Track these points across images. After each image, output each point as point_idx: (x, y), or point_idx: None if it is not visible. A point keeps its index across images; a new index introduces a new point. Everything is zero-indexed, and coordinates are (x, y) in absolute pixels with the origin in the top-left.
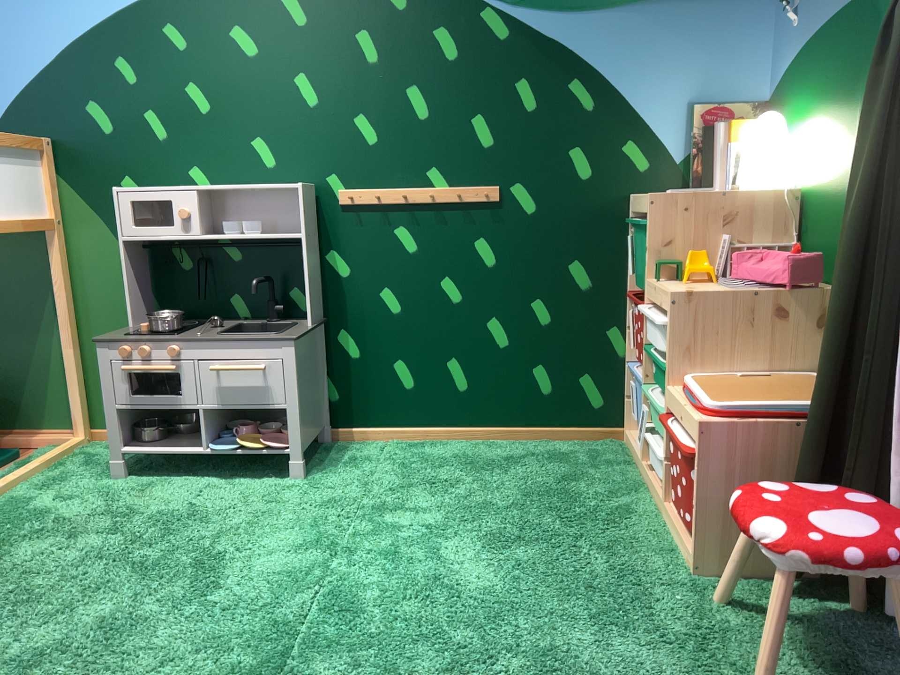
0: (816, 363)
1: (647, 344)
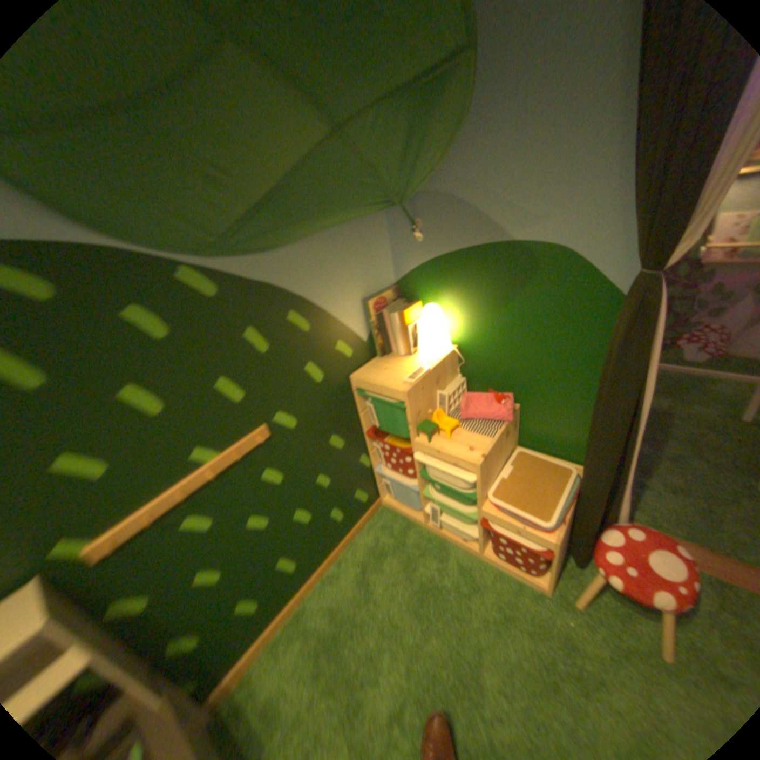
0: (515, 444)
1: (421, 472)
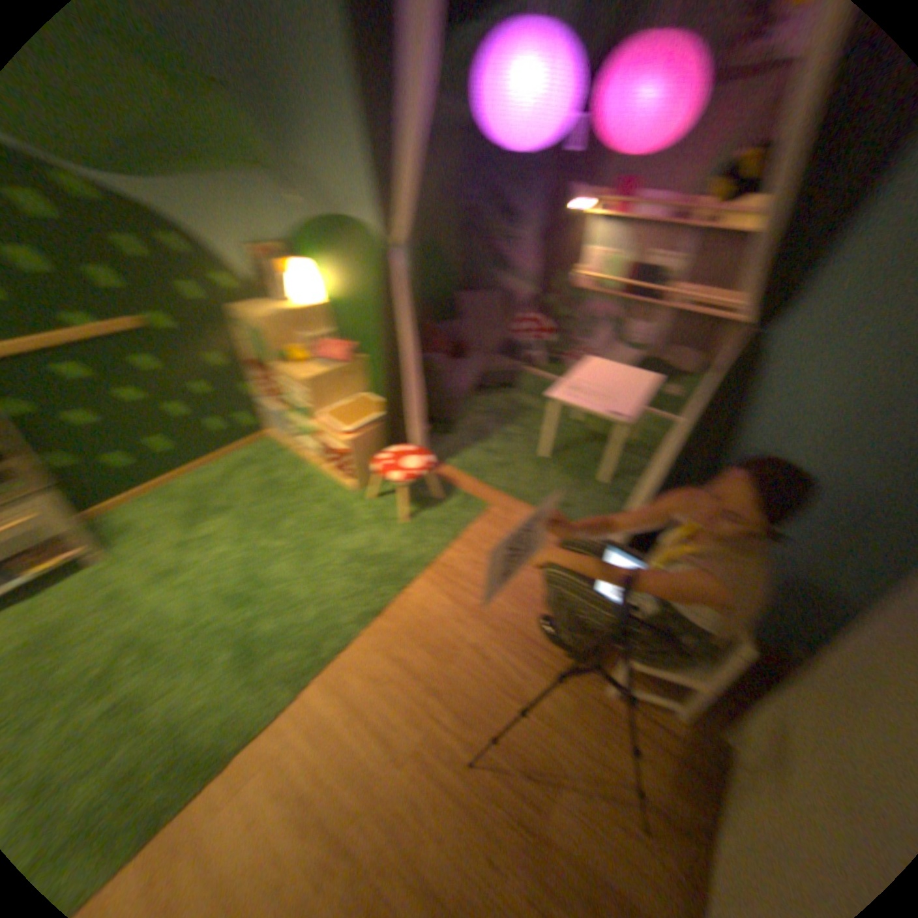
0: (358, 389)
1: (276, 397)
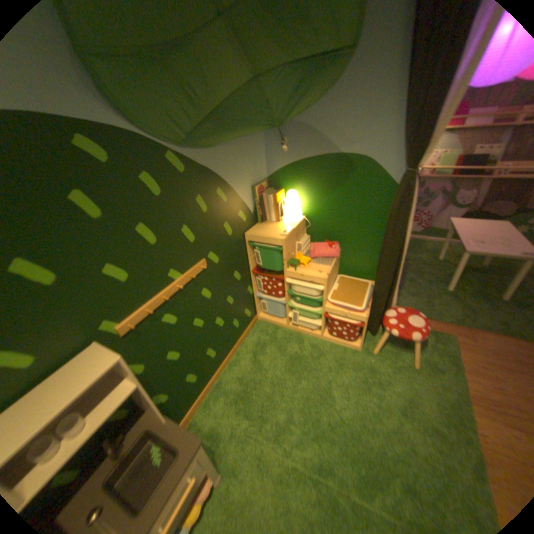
0: (337, 272)
1: (288, 291)
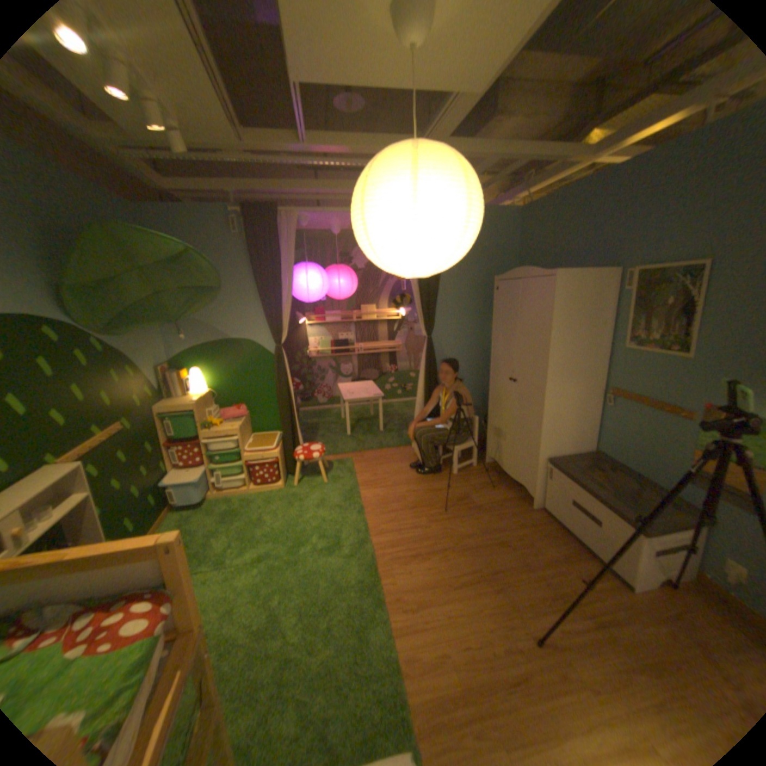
0: (250, 433)
1: (205, 454)
